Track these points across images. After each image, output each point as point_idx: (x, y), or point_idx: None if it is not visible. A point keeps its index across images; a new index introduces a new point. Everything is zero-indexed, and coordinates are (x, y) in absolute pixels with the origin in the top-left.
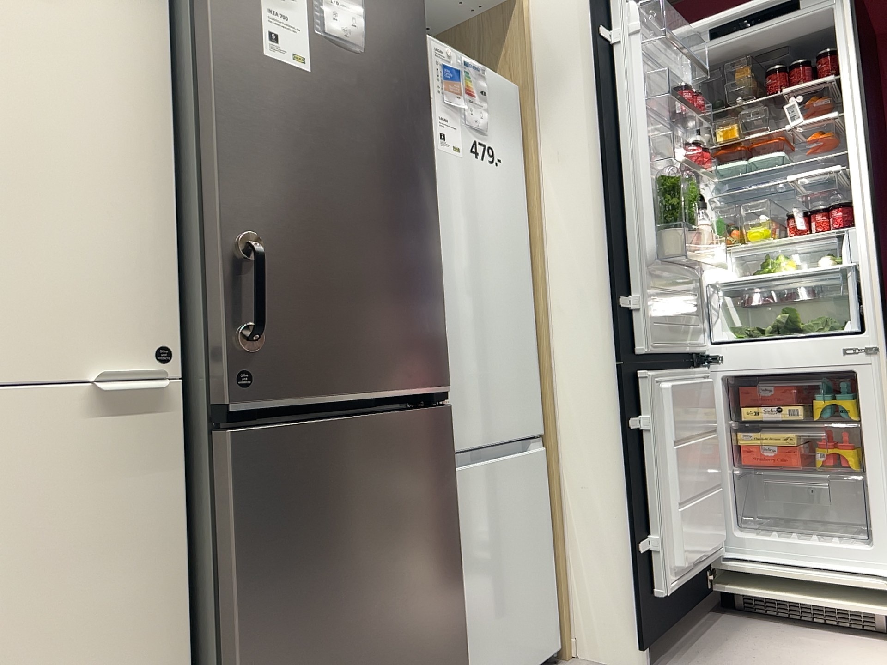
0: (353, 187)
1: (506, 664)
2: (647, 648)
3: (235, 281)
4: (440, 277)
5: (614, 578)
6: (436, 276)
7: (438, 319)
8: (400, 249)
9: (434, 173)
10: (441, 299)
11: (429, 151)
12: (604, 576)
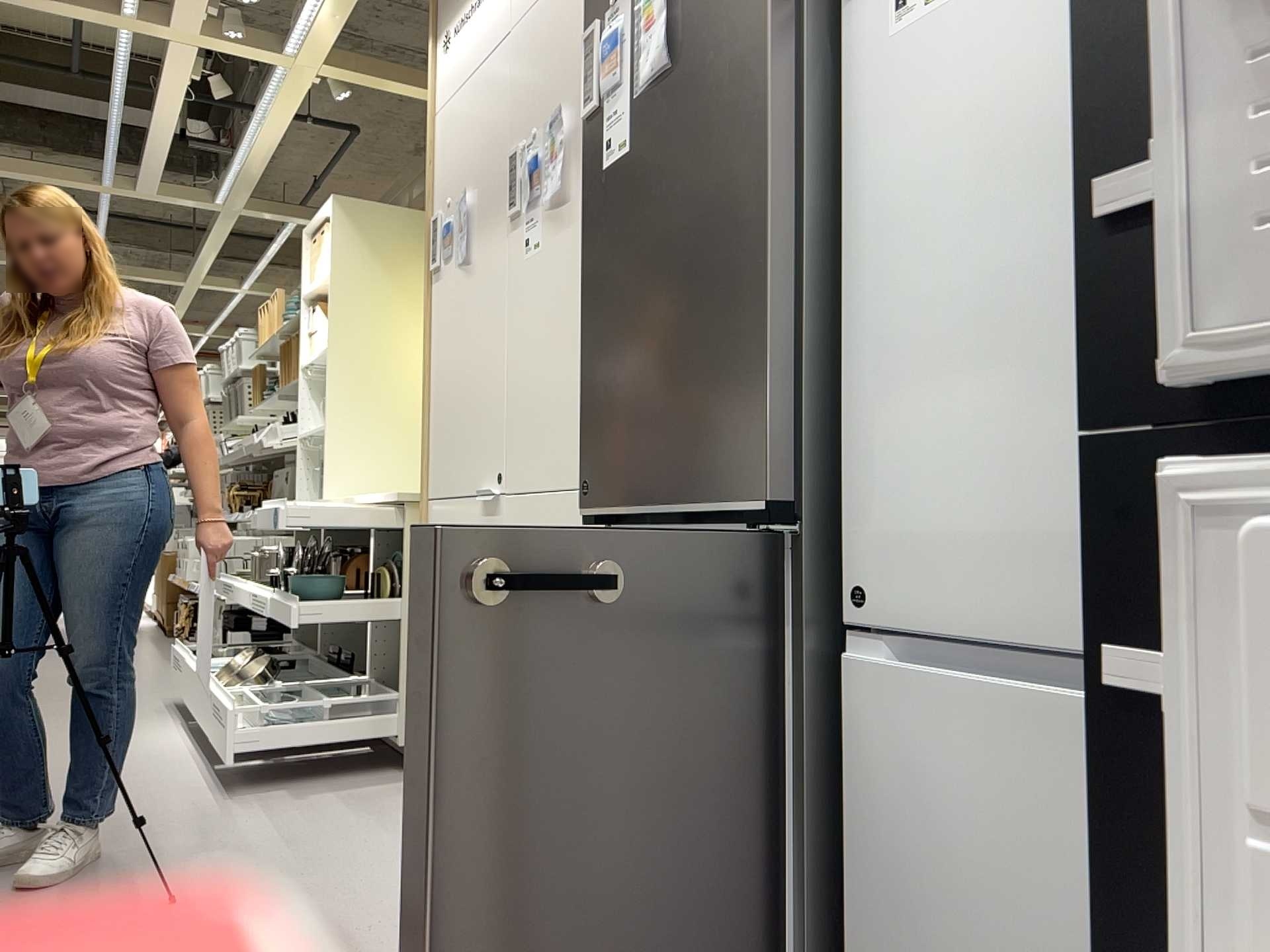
0: (660, 253)
1: None
2: None
3: (586, 401)
4: (766, 322)
5: None
6: (759, 323)
7: (759, 394)
8: (706, 305)
9: (768, 145)
10: (766, 358)
11: (761, 113)
12: None
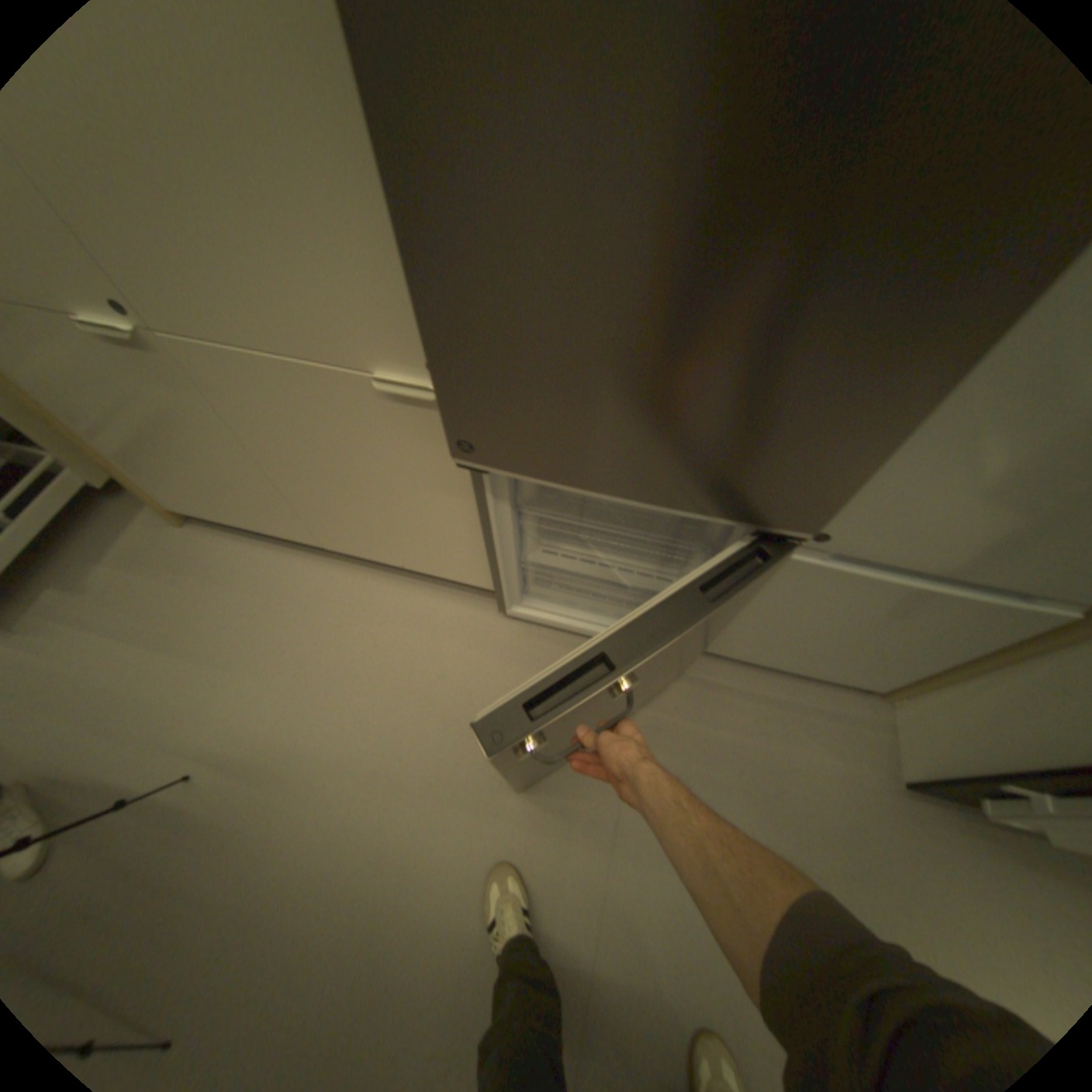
0: (717, 186)
1: (785, 664)
2: (921, 790)
3: (442, 350)
4: (930, 401)
5: (971, 746)
6: (915, 398)
7: (858, 462)
8: (817, 339)
9: None
10: (898, 435)
11: None
12: (968, 732)
